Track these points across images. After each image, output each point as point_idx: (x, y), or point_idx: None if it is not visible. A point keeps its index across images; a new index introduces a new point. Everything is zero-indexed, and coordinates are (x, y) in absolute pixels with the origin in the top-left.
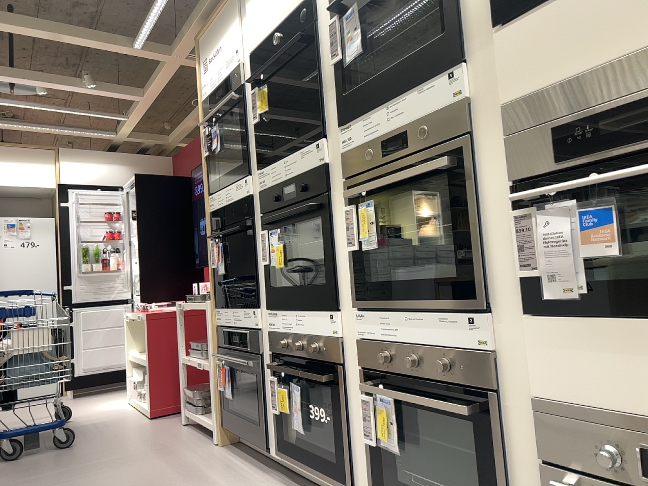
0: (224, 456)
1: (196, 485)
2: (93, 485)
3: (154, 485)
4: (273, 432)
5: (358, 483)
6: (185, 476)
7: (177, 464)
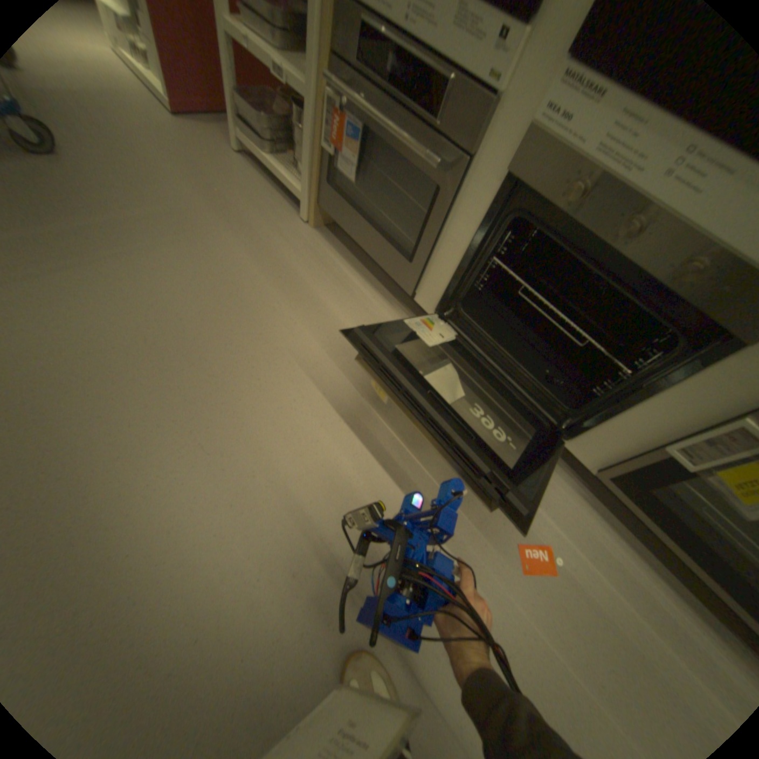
0: (327, 257)
1: (316, 324)
2: (148, 287)
3: (252, 310)
4: (435, 285)
5: (584, 439)
6: (291, 296)
7: (266, 261)
